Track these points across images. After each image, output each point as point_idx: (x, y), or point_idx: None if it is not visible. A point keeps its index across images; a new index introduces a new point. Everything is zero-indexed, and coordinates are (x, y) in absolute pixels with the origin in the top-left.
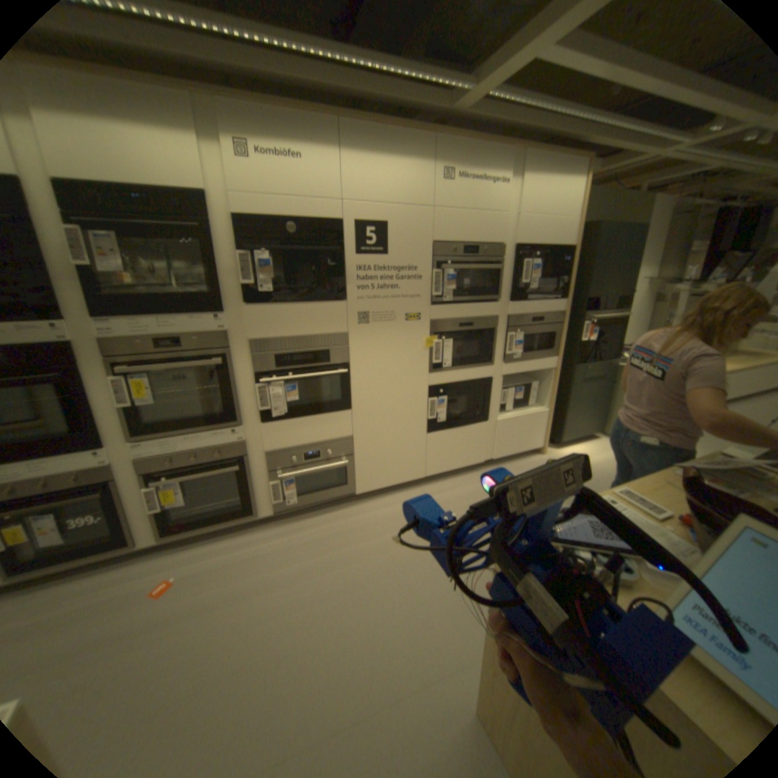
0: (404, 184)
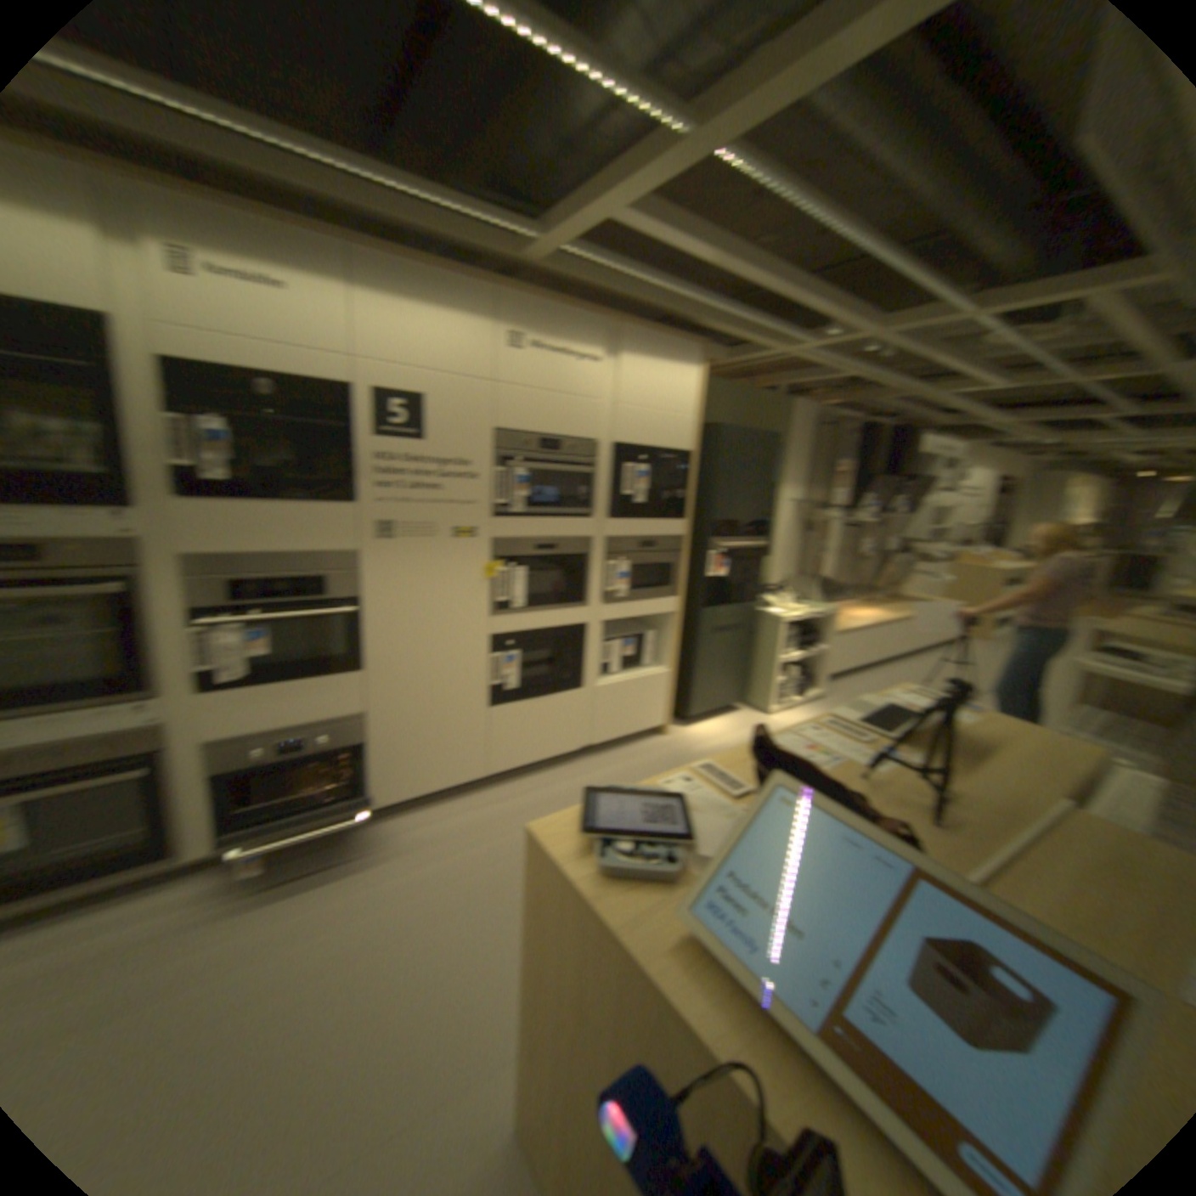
0: (444, 346)
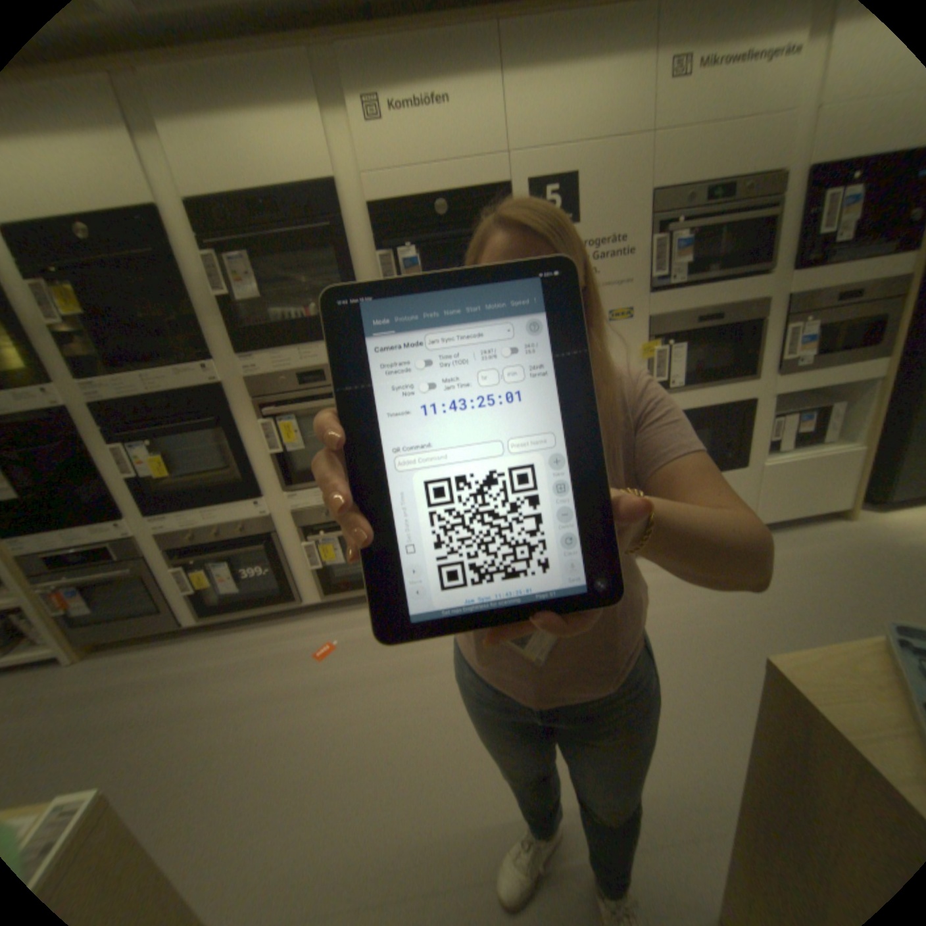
0: (603, 102)
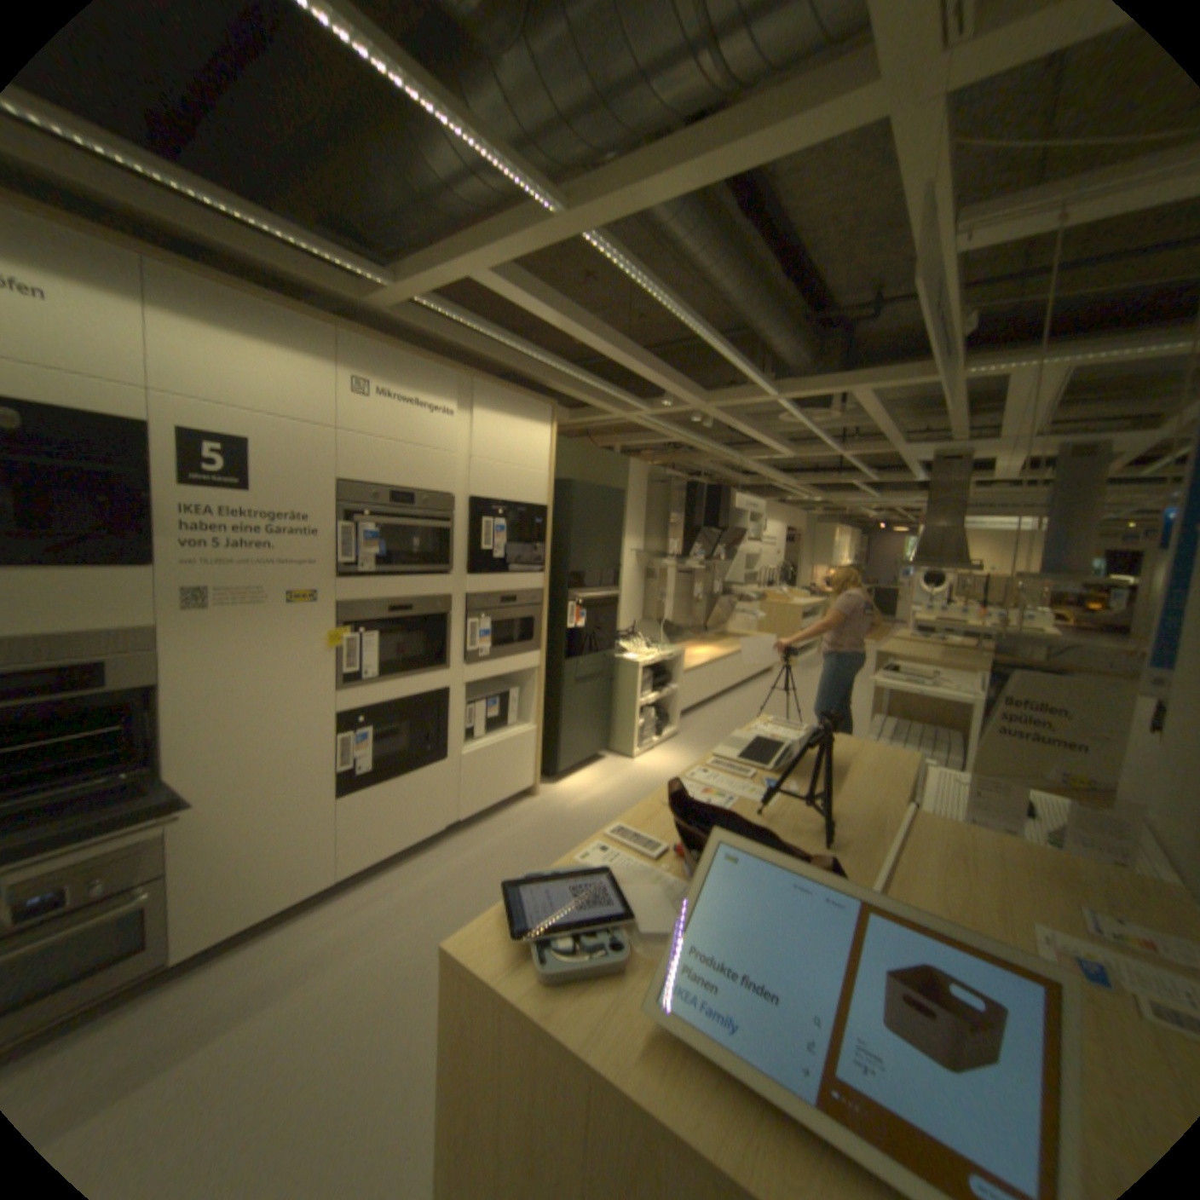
0: (282, 386)
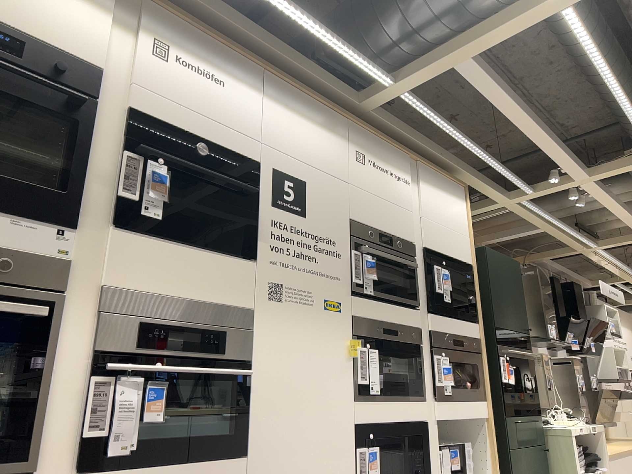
0: (321, 153)
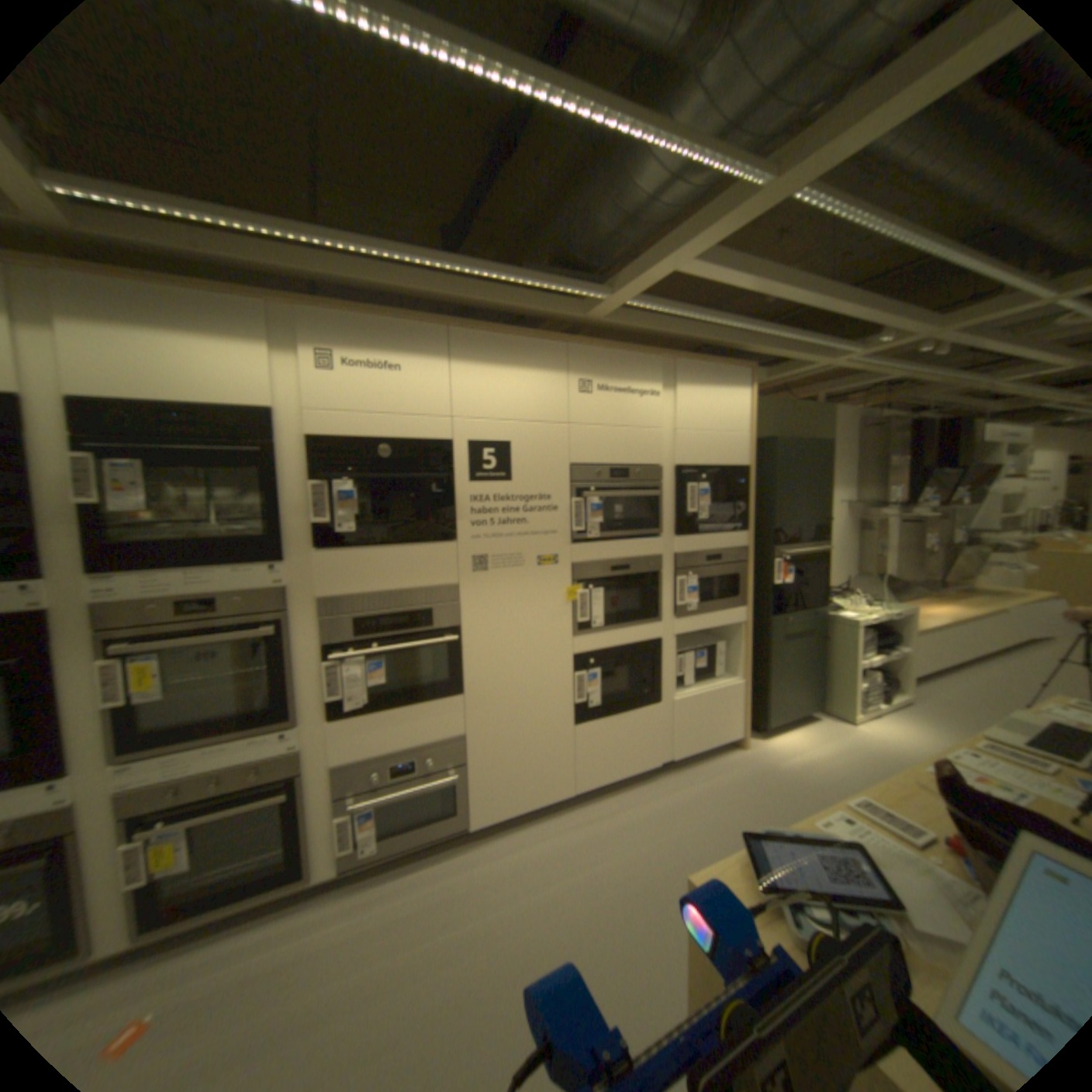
0: (531, 398)
